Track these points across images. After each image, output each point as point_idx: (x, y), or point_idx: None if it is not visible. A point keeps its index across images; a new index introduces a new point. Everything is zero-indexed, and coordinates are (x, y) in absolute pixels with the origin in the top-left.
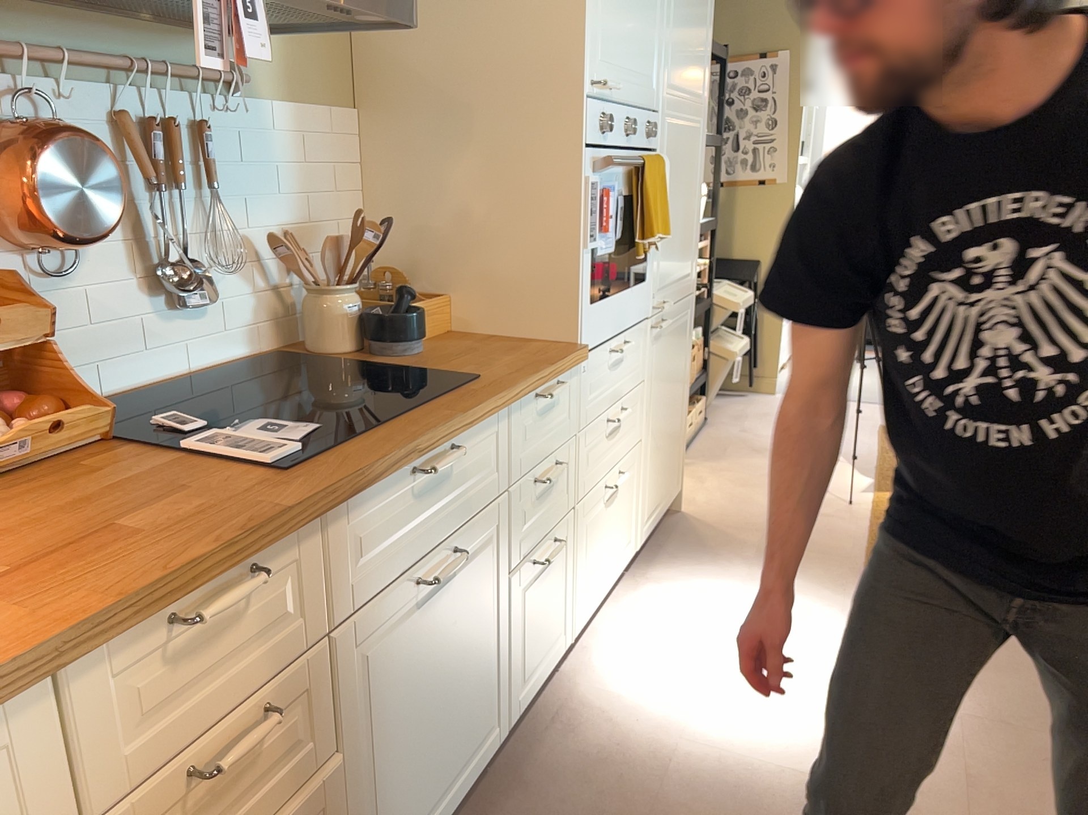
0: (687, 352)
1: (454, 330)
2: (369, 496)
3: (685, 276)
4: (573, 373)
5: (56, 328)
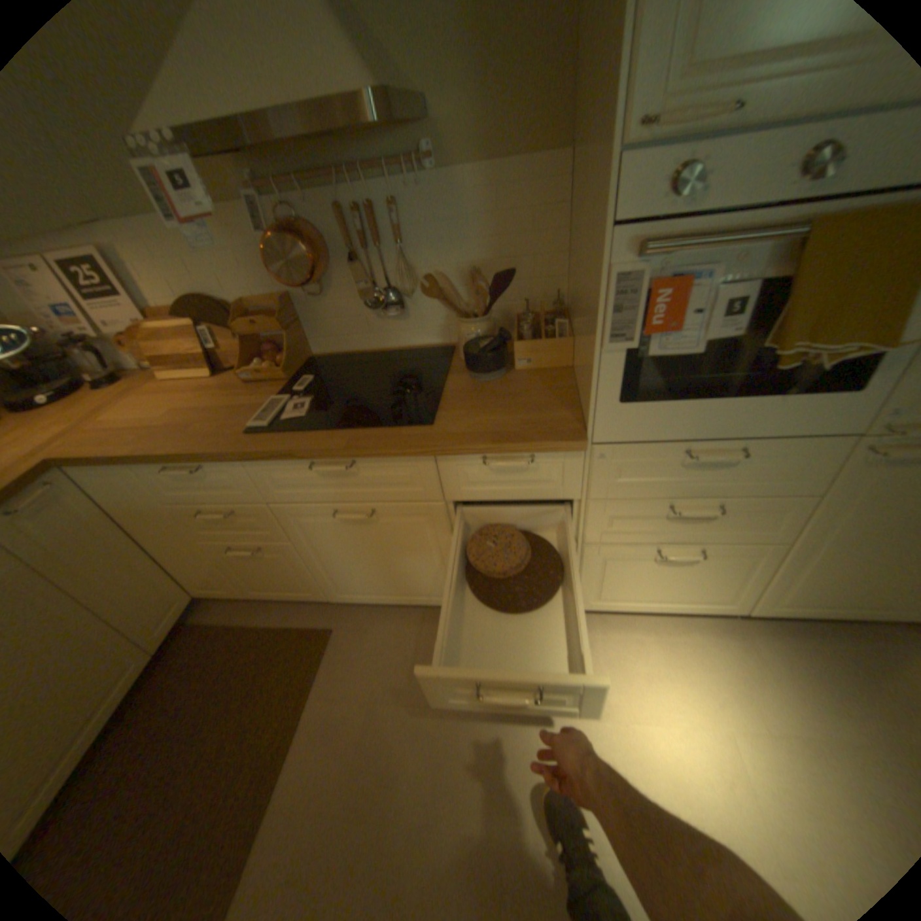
0: None
1: (569, 368)
2: (277, 463)
3: None
4: (570, 454)
5: (323, 318)
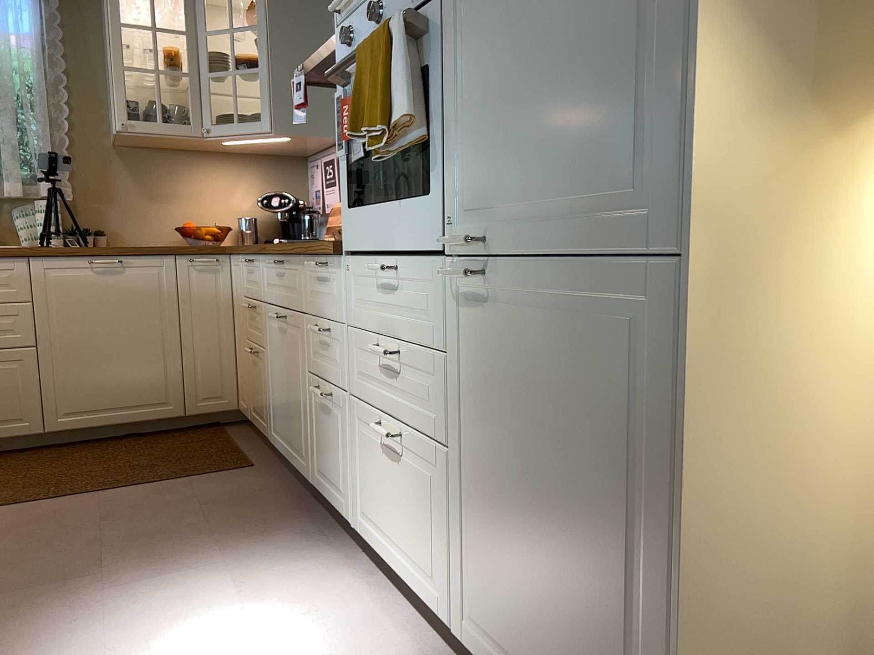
0: (658, 435)
1: None
2: (267, 260)
3: (602, 200)
4: (338, 264)
5: None
